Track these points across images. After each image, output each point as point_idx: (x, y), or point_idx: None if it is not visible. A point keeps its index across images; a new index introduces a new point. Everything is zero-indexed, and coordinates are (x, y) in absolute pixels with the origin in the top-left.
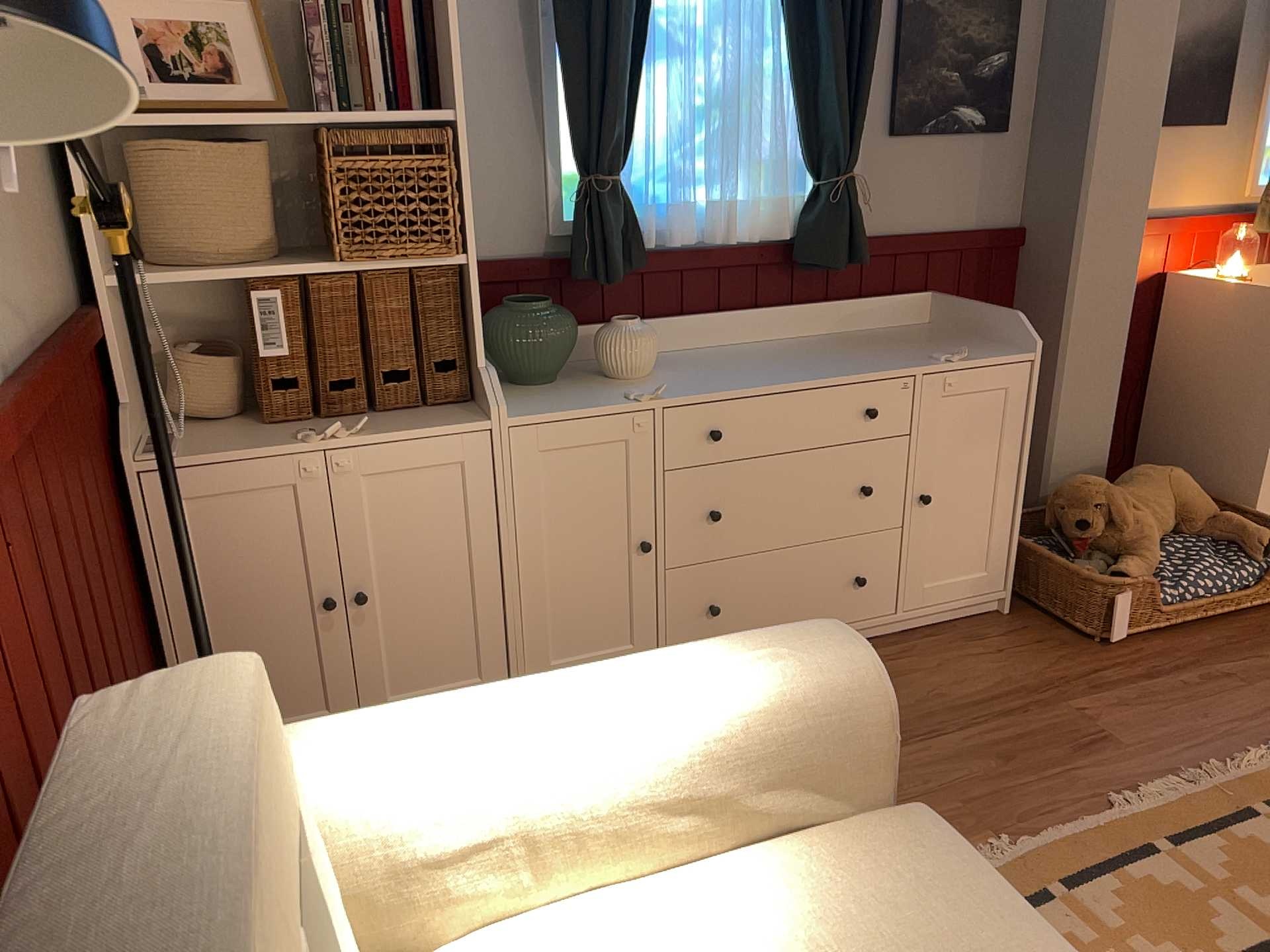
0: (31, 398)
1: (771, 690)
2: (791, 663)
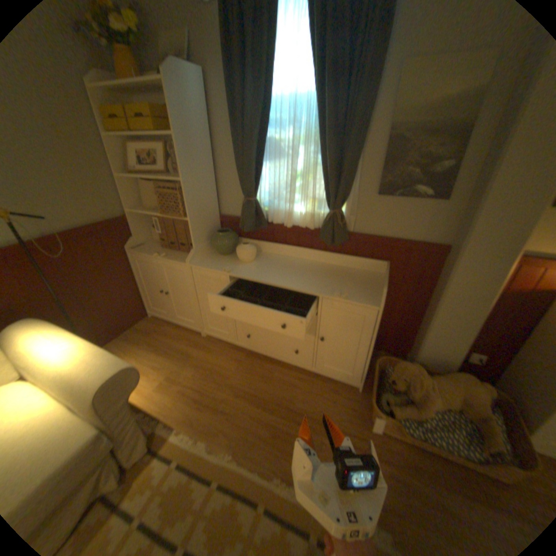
0: (46, 240)
1: (75, 375)
2: (88, 371)
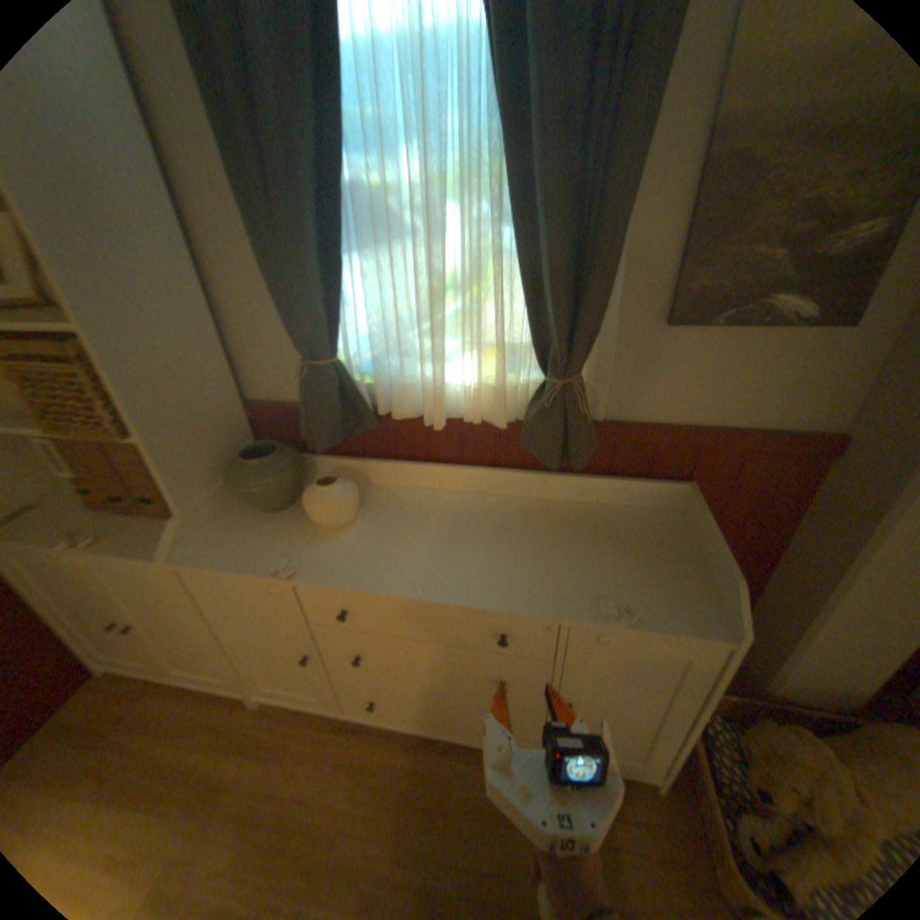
0: None
1: None
2: None
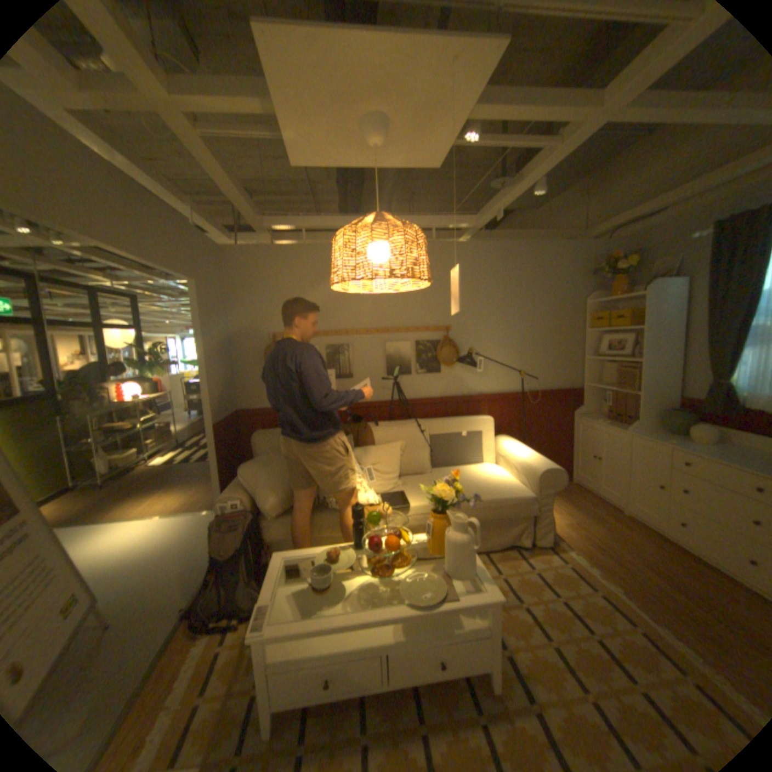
0: (530, 394)
1: (533, 462)
2: (541, 463)
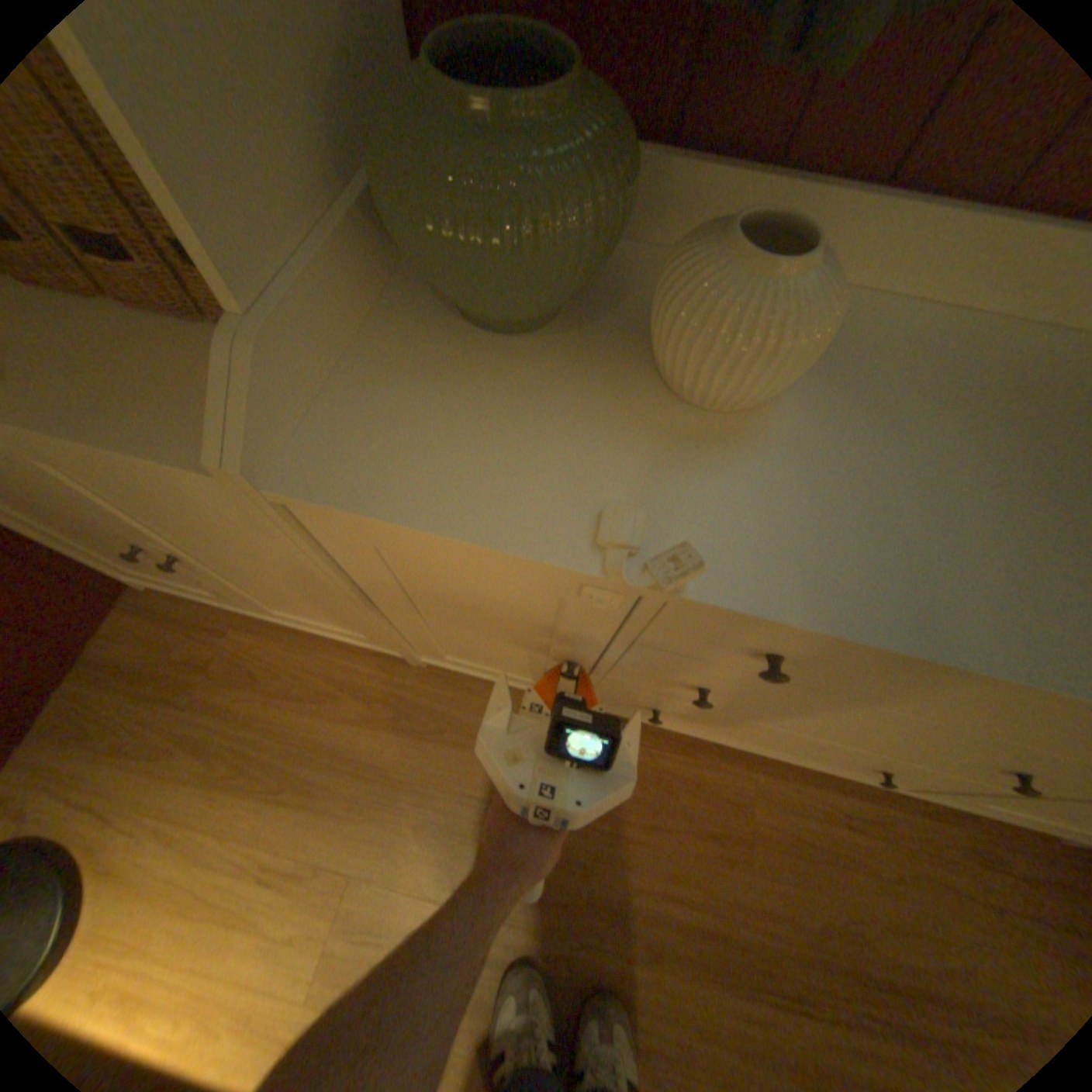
0: None
1: None
2: None
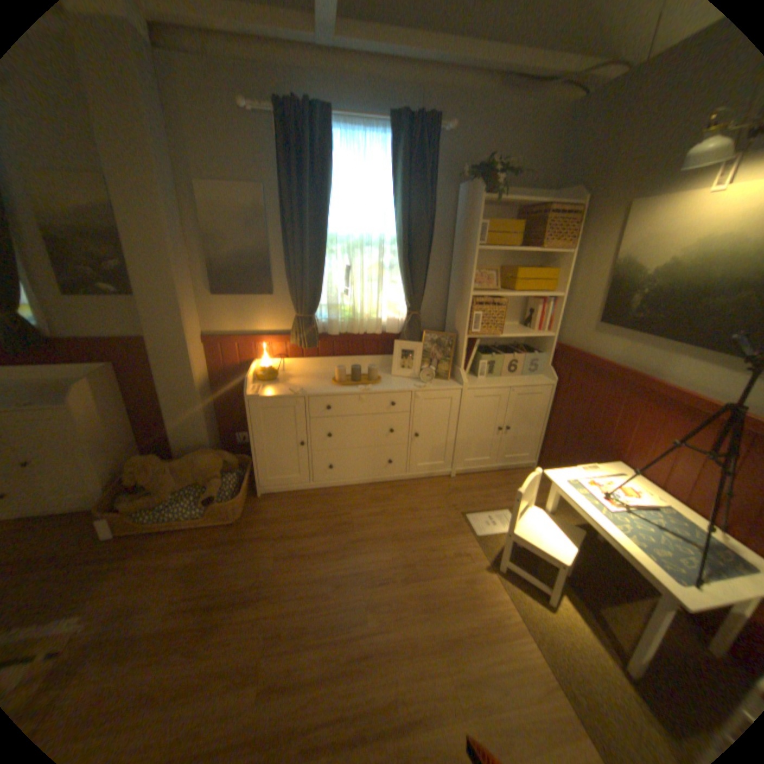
0: None
1: None
2: None
